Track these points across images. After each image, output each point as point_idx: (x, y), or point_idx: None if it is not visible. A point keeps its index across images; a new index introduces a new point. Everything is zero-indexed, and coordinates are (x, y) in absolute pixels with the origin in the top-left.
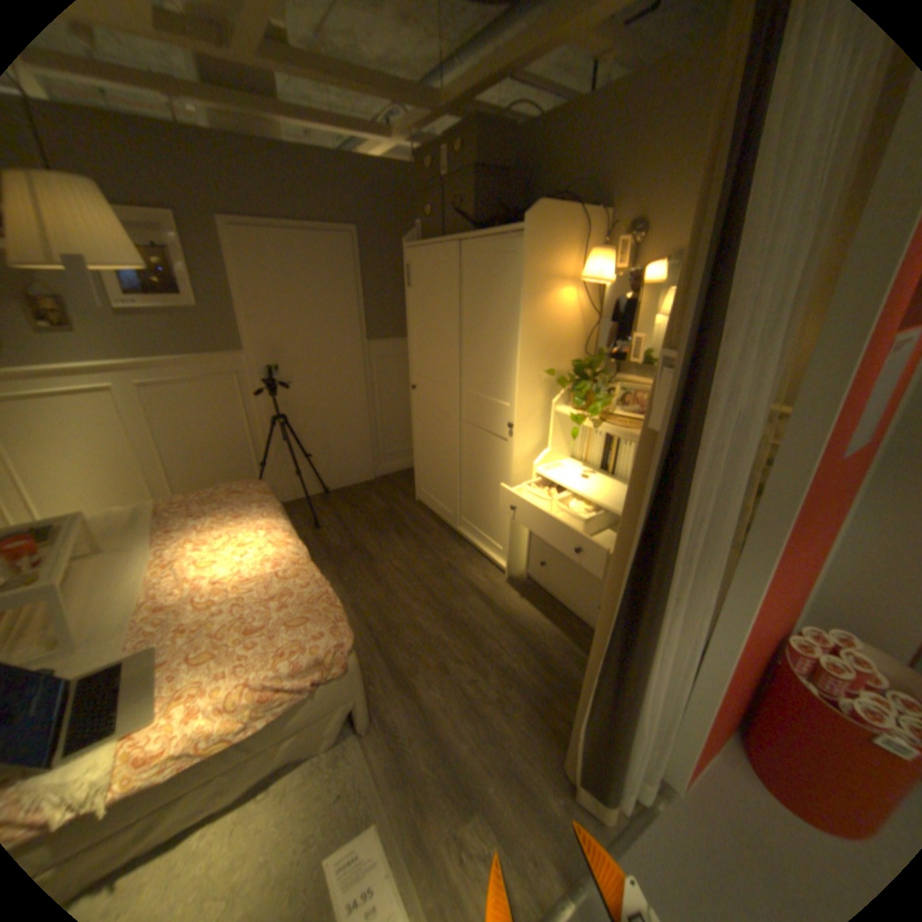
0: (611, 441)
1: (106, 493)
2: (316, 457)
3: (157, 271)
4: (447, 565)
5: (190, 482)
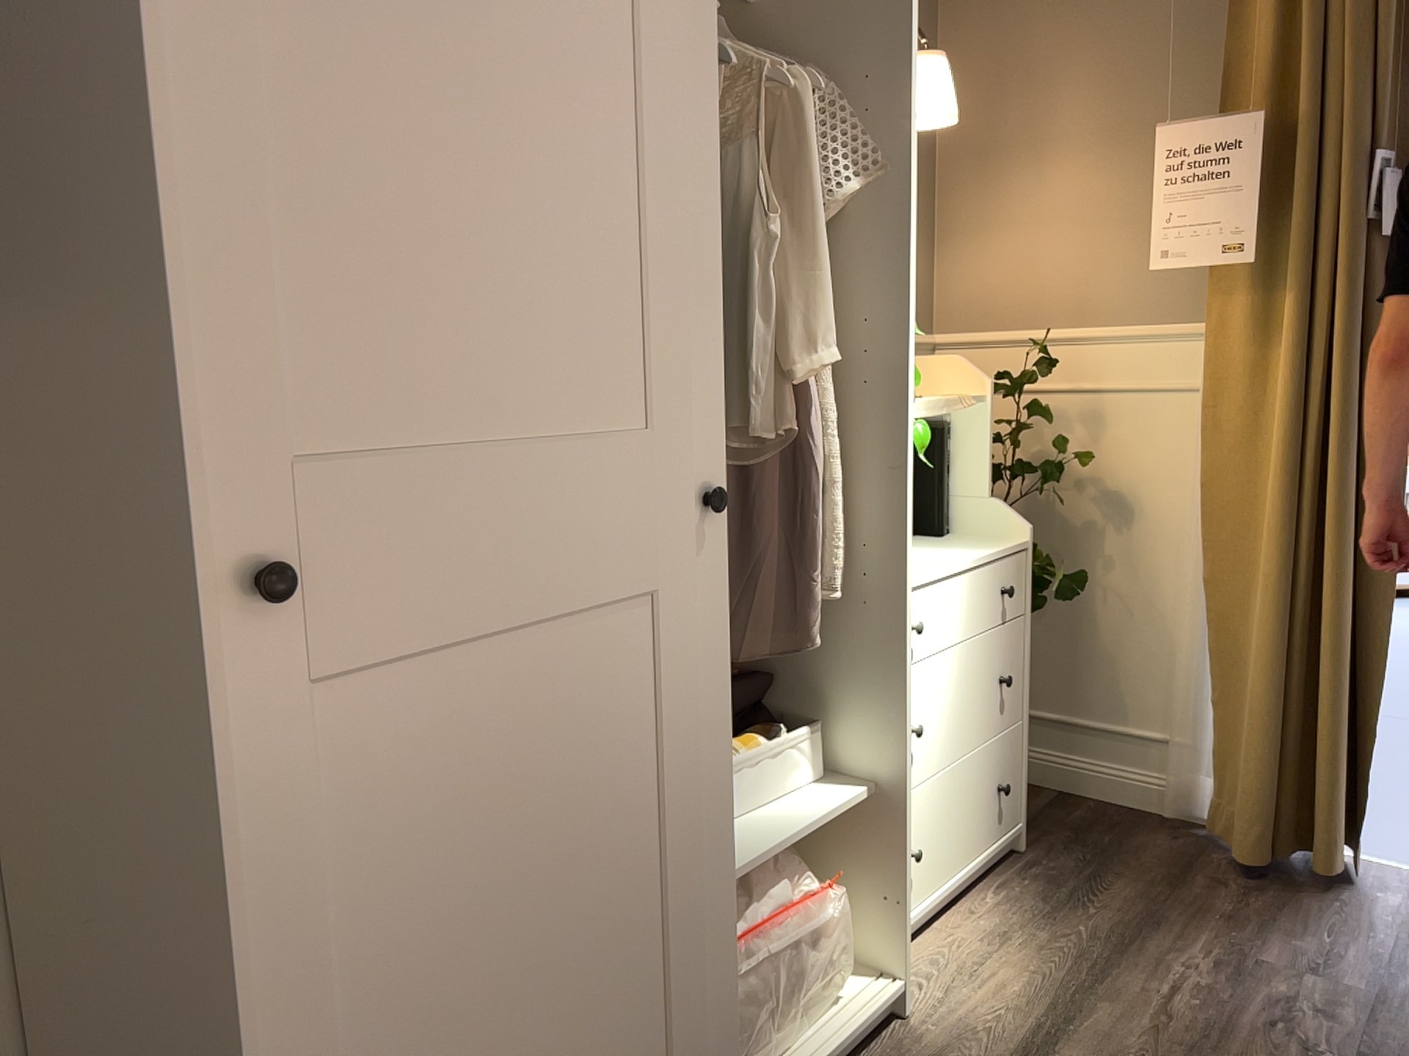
0: None
1: None
2: None
3: None
4: None
5: None
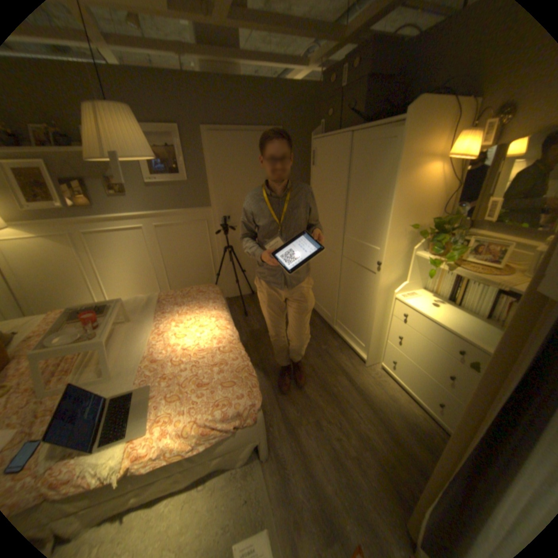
0: (461, 280)
1: (138, 285)
2: (248, 272)
3: (169, 160)
4: (325, 351)
5: (180, 282)
